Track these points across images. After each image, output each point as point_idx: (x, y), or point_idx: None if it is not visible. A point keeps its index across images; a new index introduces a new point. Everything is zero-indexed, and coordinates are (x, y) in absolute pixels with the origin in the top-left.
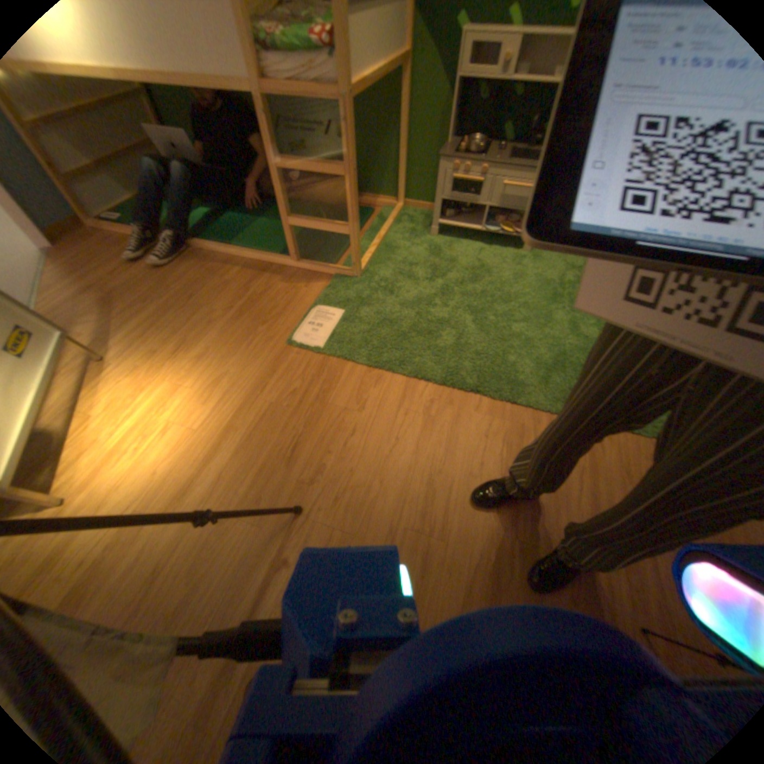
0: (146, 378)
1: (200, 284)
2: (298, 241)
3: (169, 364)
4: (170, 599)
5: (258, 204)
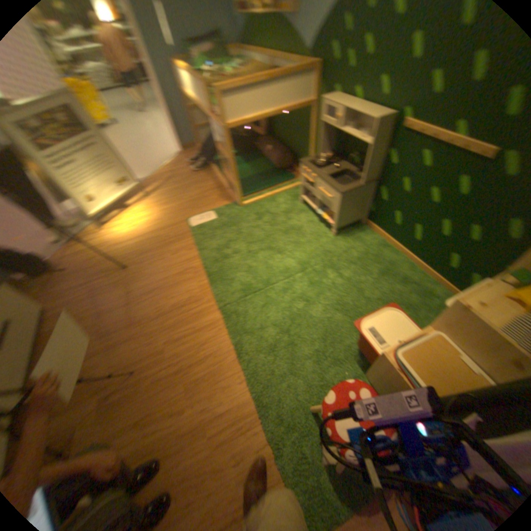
0: (145, 210)
1: (194, 185)
2: (242, 181)
3: (154, 208)
4: (85, 267)
5: (253, 157)
